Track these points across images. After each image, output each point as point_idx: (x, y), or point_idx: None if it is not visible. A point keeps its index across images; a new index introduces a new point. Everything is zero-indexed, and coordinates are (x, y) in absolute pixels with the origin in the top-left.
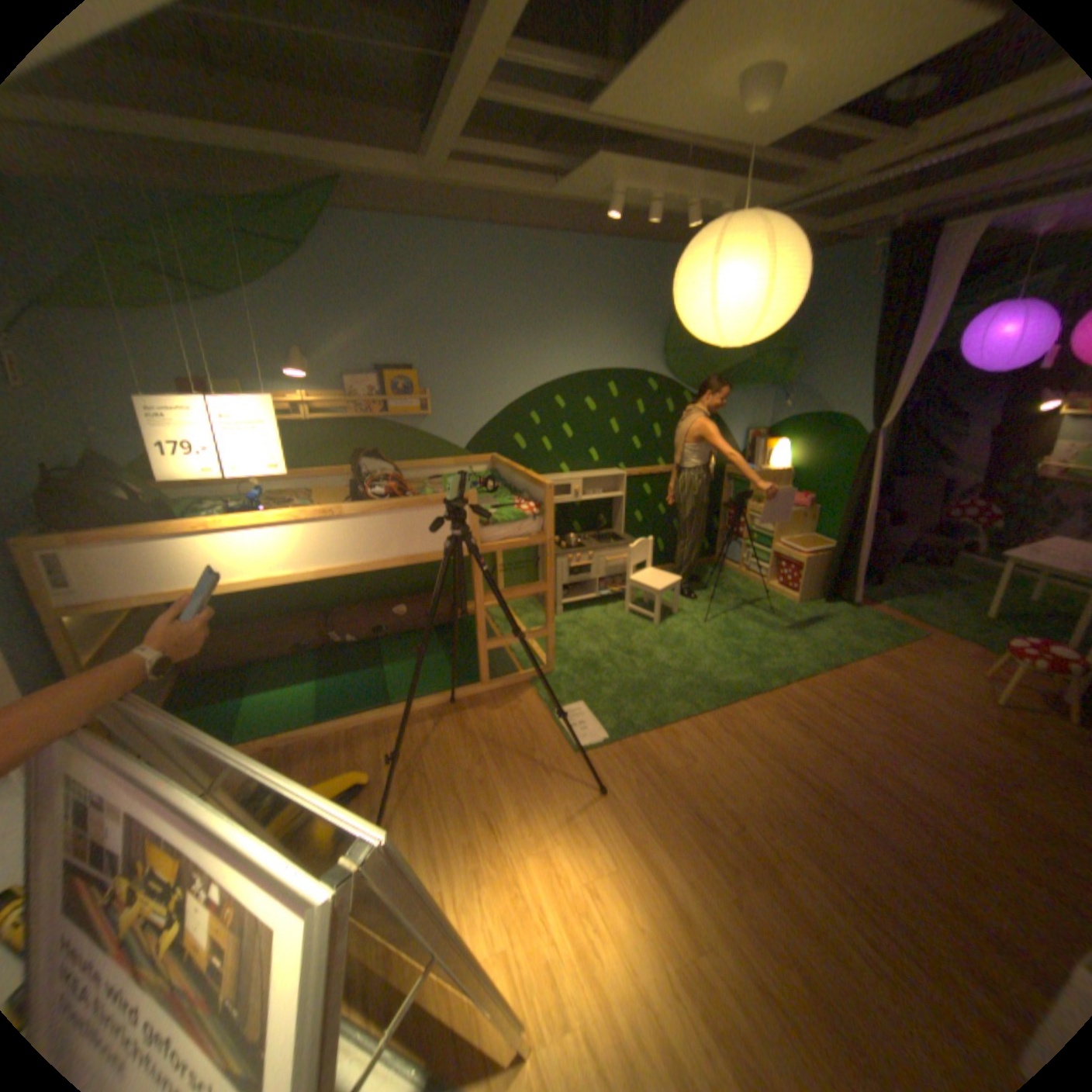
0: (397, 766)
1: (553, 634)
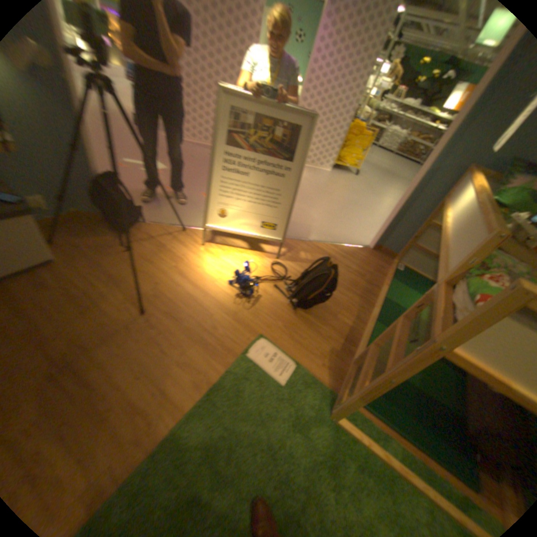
0: (336, 298)
1: (354, 406)
